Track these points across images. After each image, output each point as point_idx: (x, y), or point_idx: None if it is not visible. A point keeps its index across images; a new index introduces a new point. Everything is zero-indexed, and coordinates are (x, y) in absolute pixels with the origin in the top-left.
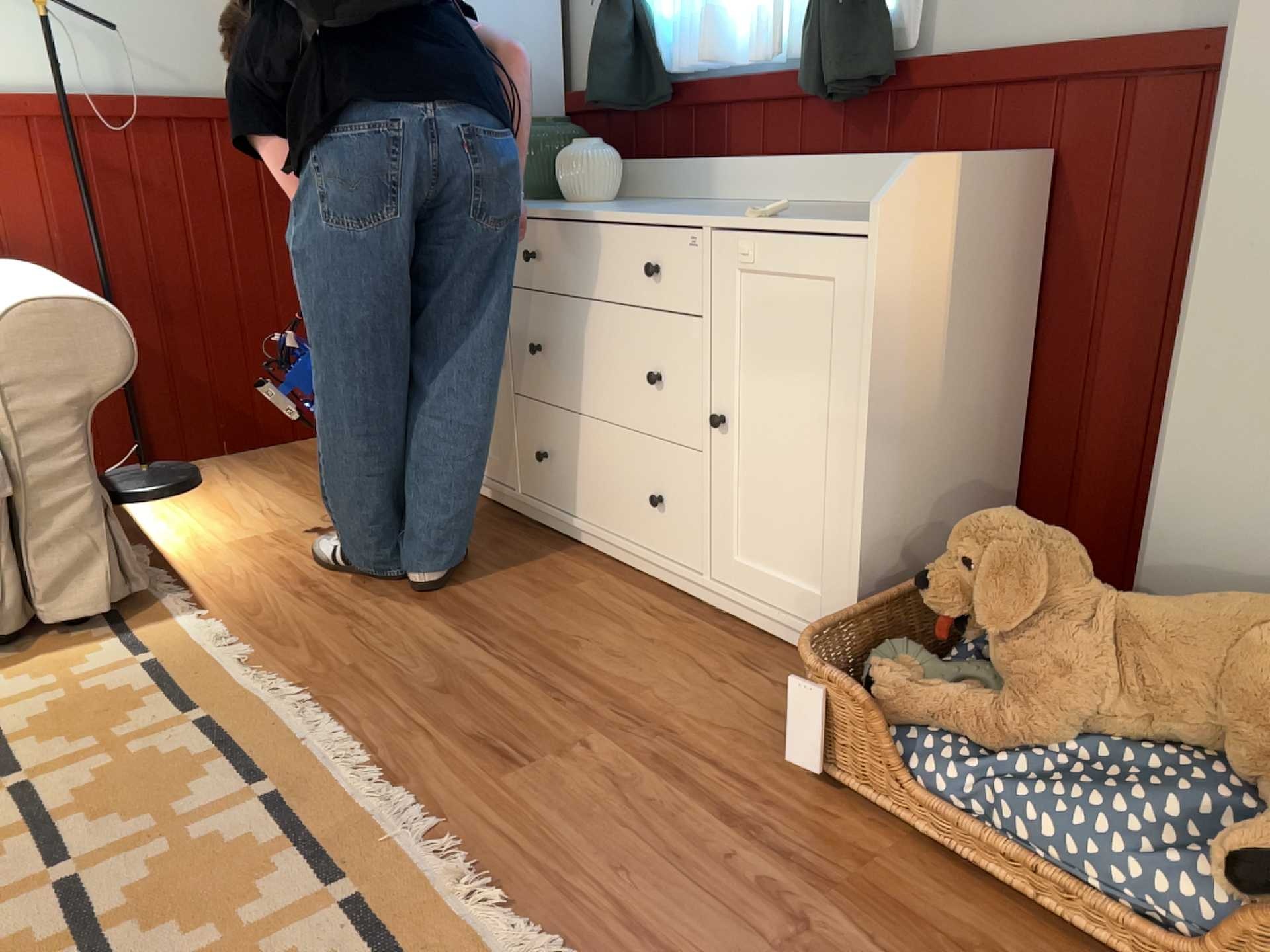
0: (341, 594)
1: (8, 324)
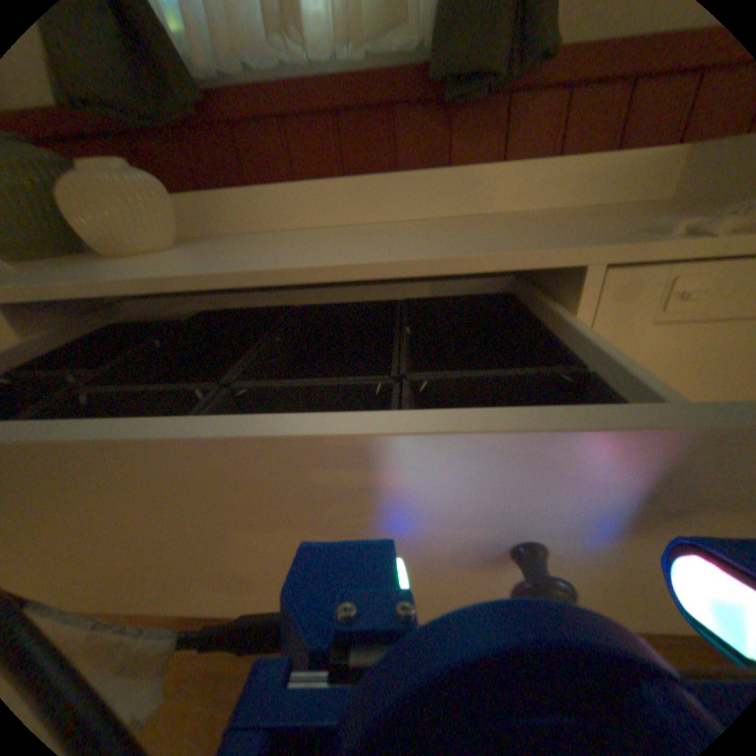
0: None
1: None
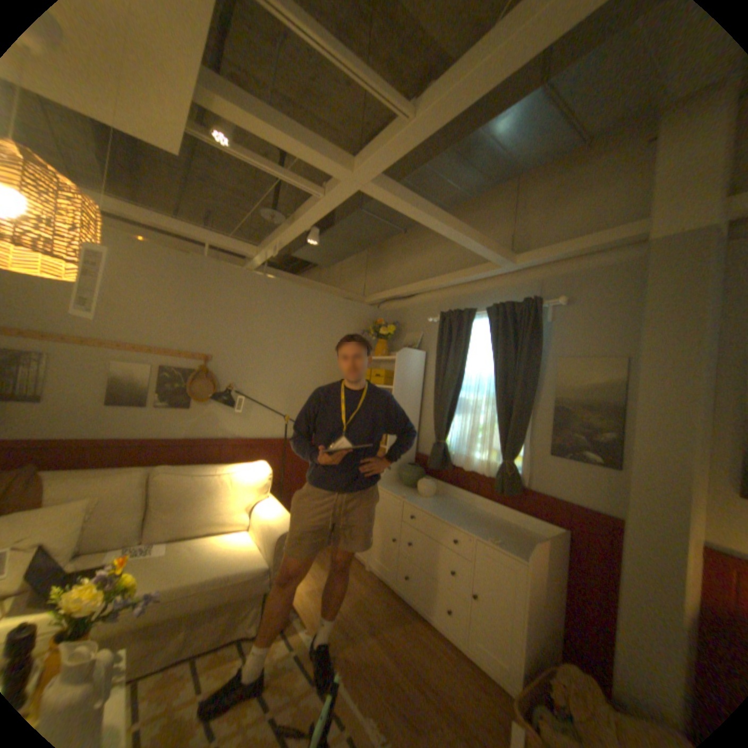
0: (346, 628)
1: (280, 539)
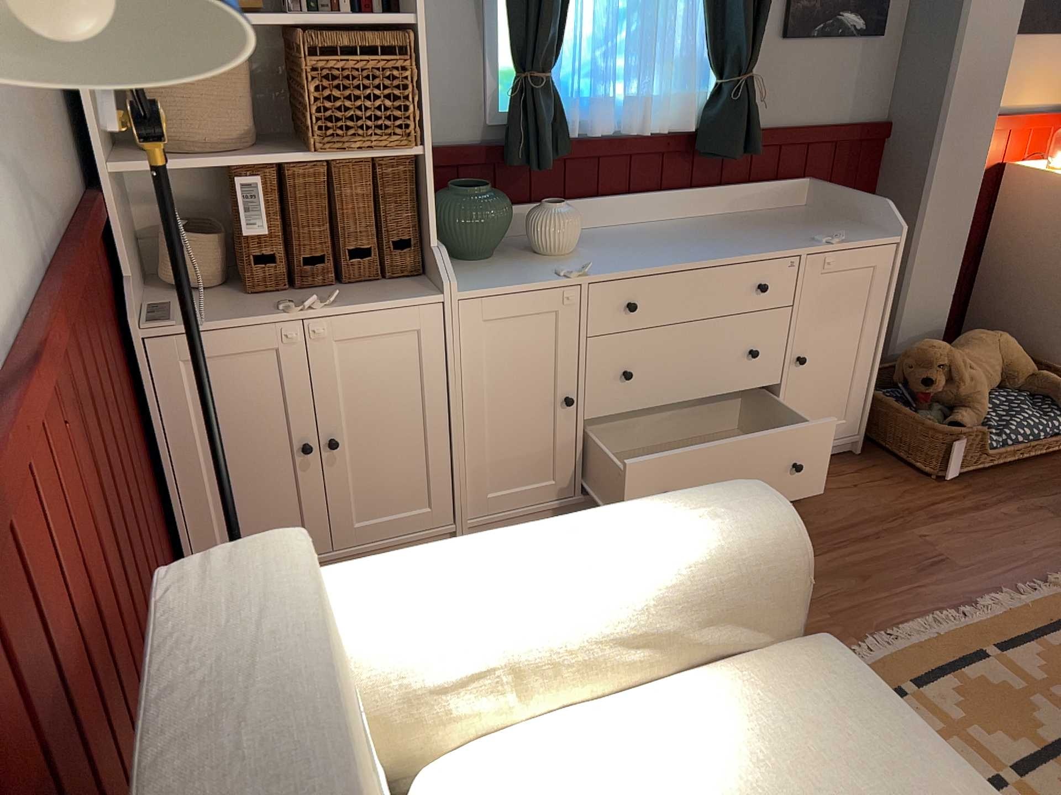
0: None
1: (792, 543)
